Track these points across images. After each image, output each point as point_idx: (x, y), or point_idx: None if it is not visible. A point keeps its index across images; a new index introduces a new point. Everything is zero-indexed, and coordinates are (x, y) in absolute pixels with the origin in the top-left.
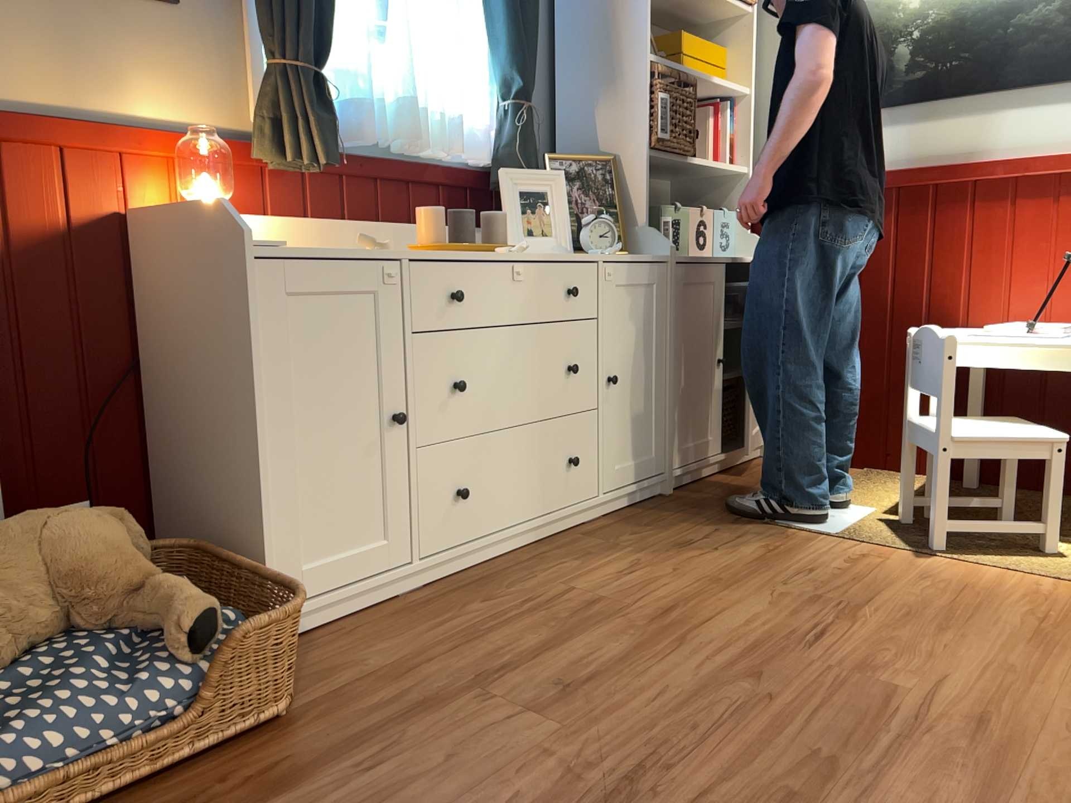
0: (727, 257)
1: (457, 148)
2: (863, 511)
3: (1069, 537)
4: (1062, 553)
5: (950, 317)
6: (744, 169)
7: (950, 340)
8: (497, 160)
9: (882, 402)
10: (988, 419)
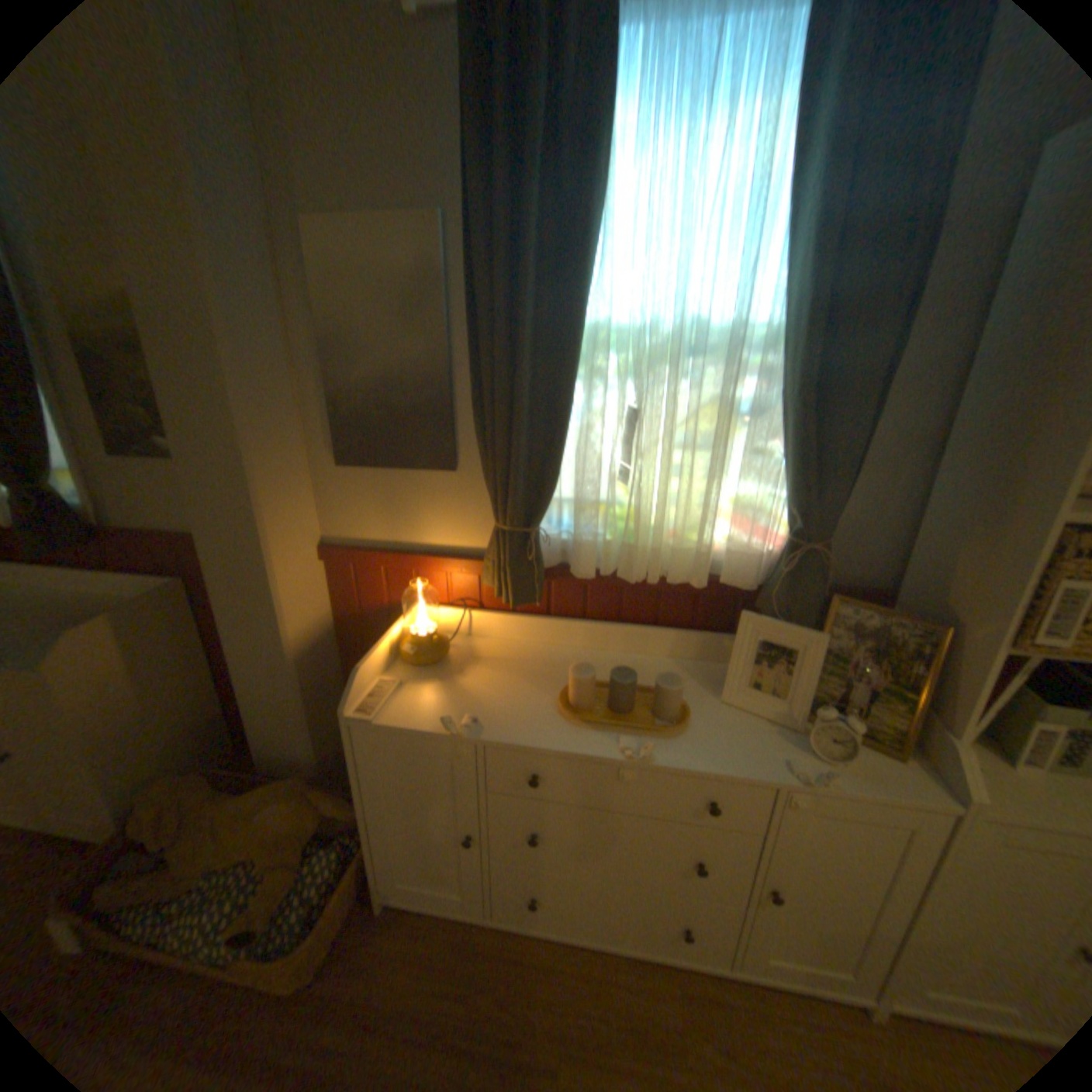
0: None
1: (695, 583)
2: None
3: None
4: None
5: None
6: None
7: None
8: (767, 588)
9: None
10: None
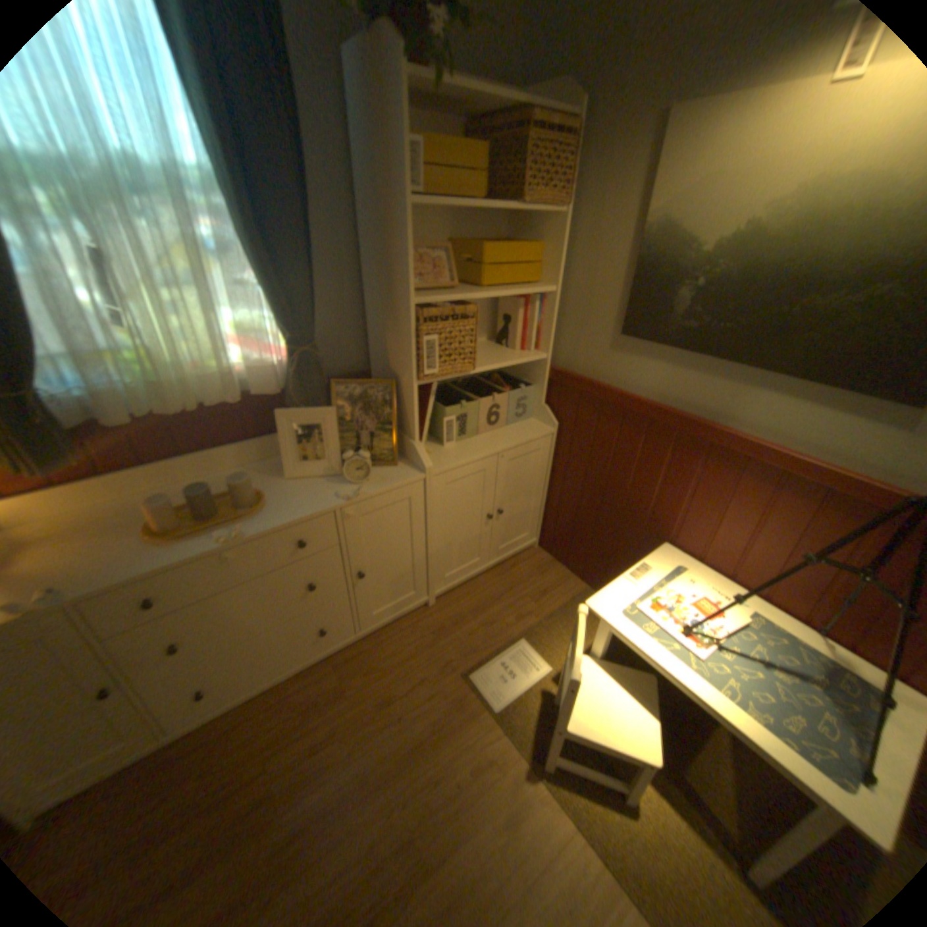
0: (505, 443)
1: (230, 399)
2: (540, 673)
3: (664, 779)
4: (639, 815)
5: (666, 533)
6: (543, 358)
7: (575, 683)
8: (288, 389)
9: (608, 559)
10: (630, 682)
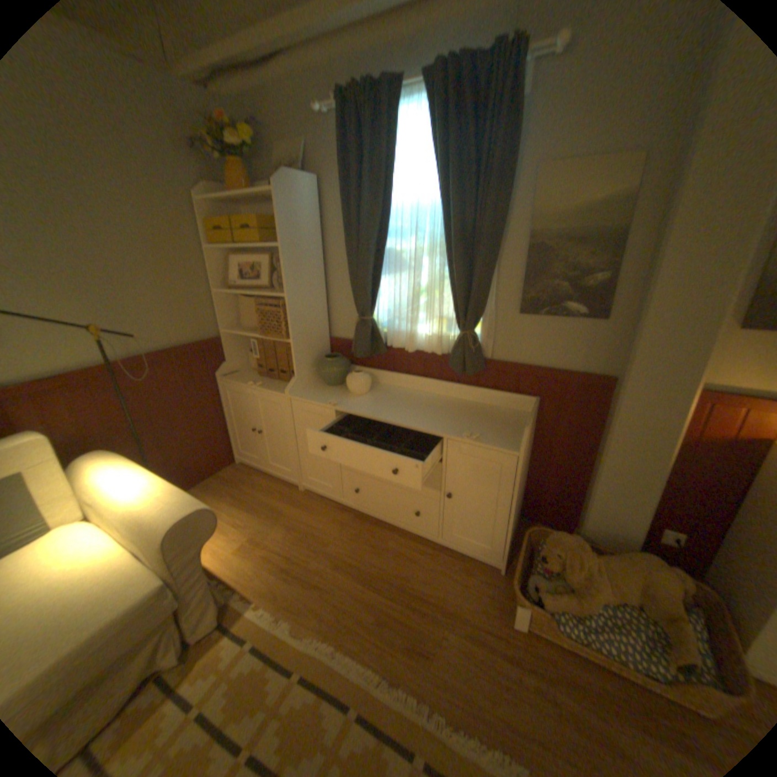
0: None
1: None
2: None
3: None
4: None
5: None
6: None
7: None
8: None
9: None
10: None
